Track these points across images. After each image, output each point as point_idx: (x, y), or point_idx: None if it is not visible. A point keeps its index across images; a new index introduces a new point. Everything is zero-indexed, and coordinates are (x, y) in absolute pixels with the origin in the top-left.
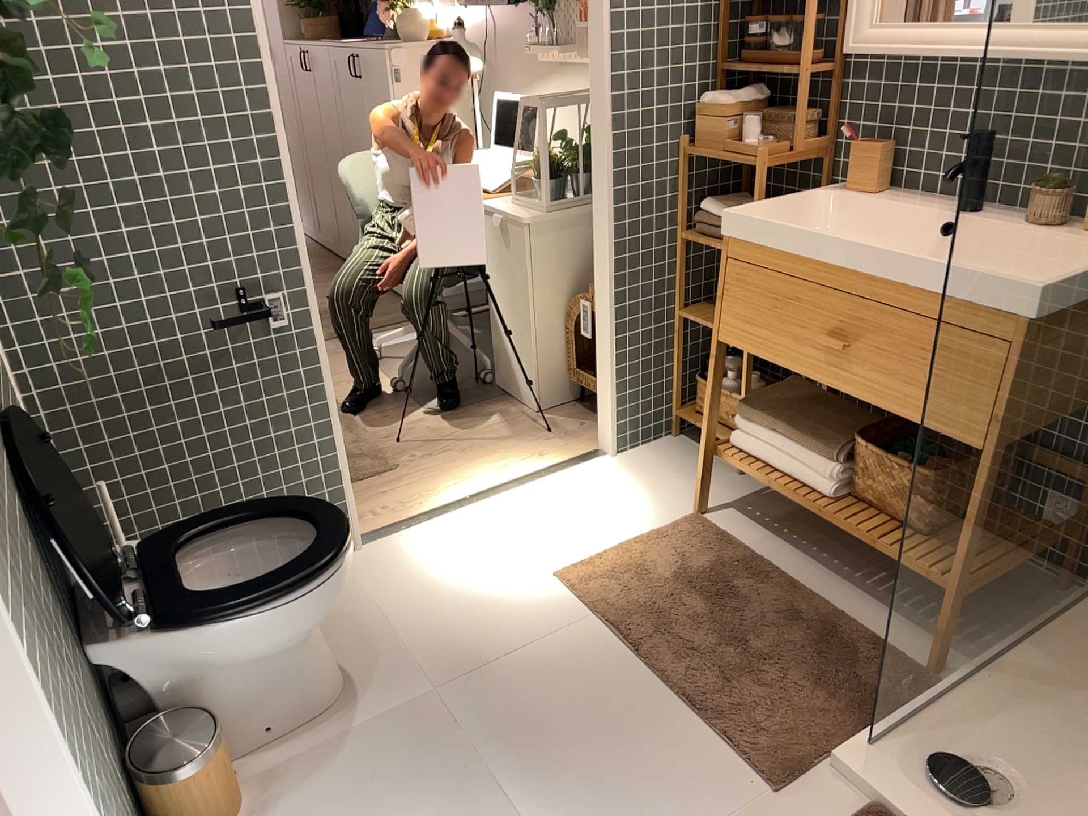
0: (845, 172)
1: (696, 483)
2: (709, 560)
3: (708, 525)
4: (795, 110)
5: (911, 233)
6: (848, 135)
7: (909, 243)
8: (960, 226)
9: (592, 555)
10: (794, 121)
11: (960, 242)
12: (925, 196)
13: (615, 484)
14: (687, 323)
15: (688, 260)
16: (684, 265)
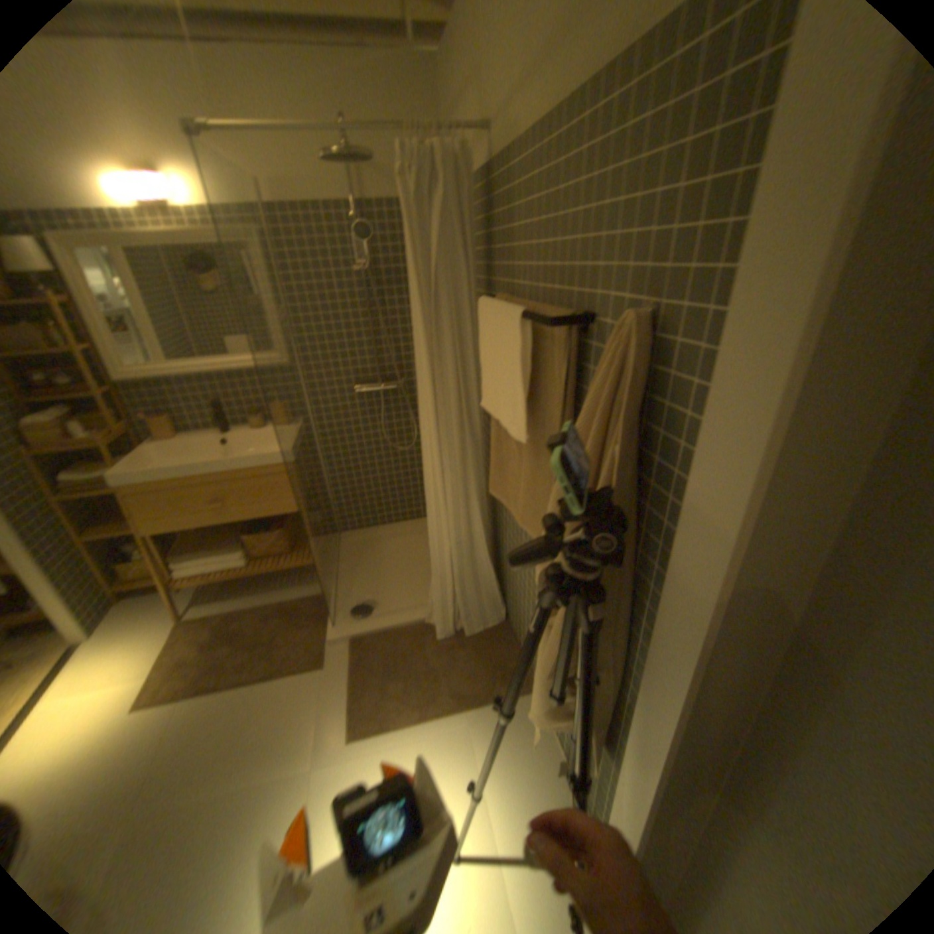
0: (146, 432)
1: (159, 611)
2: (208, 631)
3: (190, 621)
4: (92, 410)
5: (207, 447)
6: (138, 414)
7: (209, 451)
8: (229, 438)
9: (142, 684)
10: (94, 415)
11: (232, 443)
12: (198, 430)
13: (109, 648)
14: (87, 542)
15: (66, 509)
16: (66, 513)
